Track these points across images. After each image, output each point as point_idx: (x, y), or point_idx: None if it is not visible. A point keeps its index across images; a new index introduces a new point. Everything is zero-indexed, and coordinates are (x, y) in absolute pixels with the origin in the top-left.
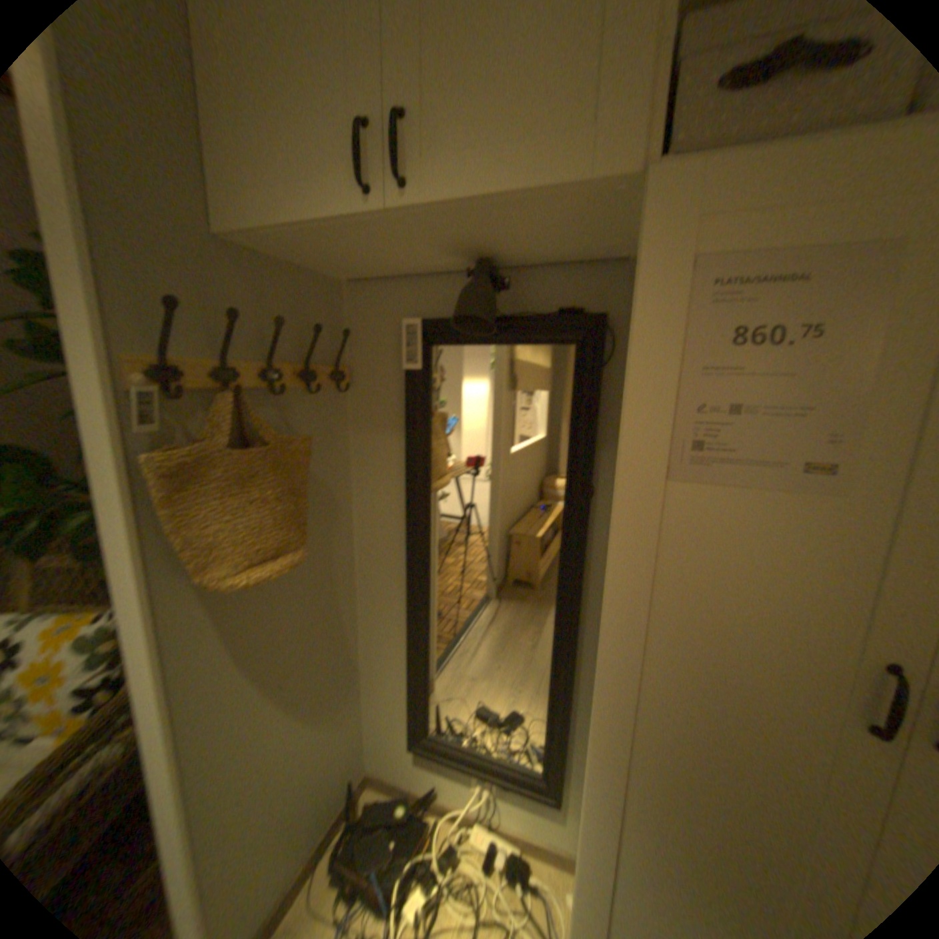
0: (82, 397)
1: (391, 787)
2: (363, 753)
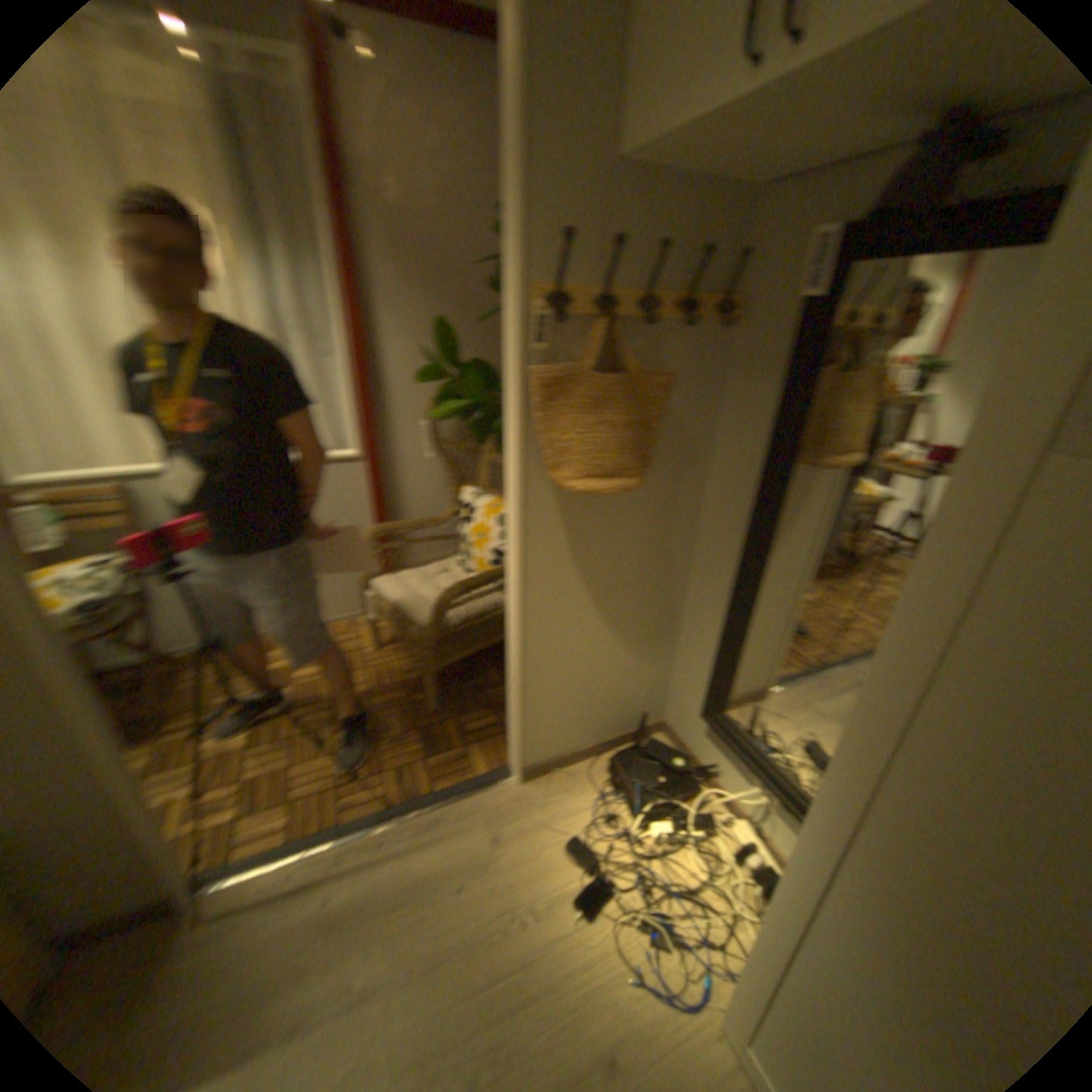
0: (510, 321)
1: (683, 746)
2: (668, 704)
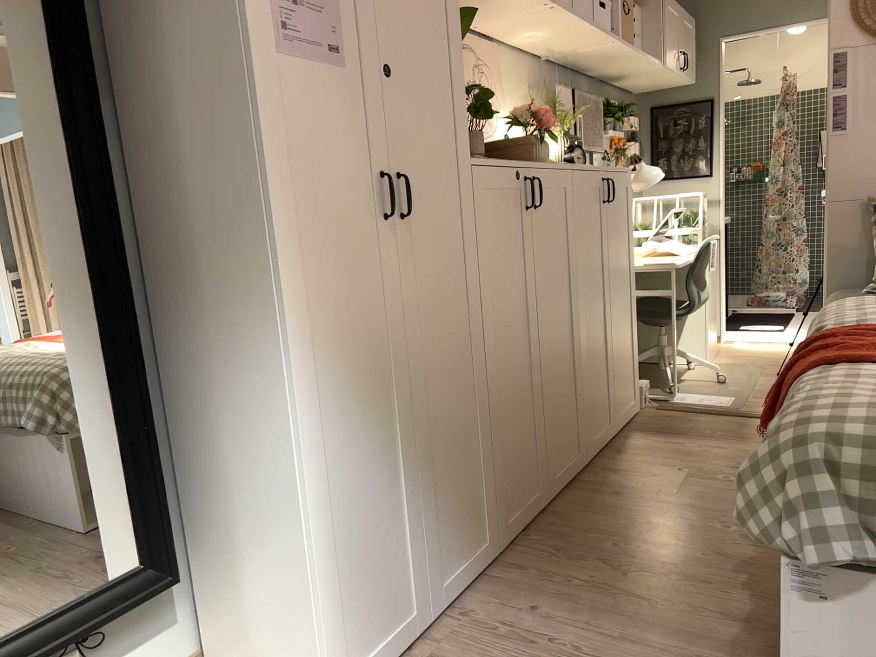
0: None
1: None
2: None
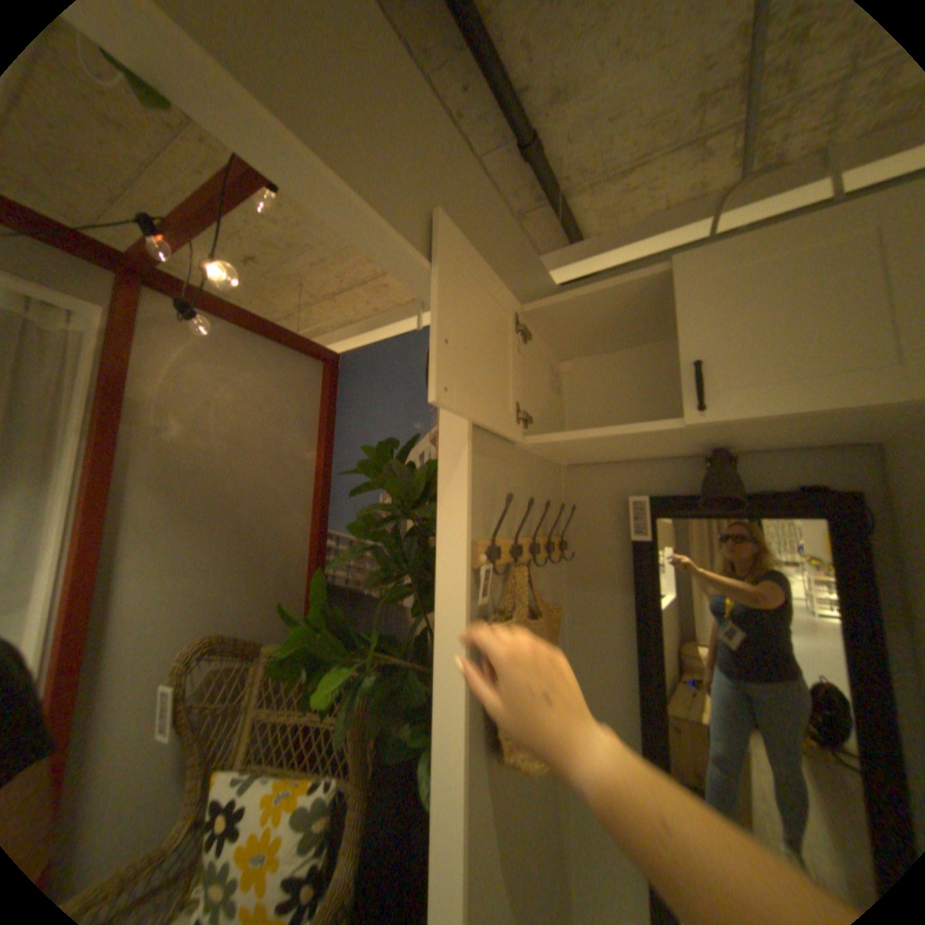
0: (440, 575)
1: None
2: None
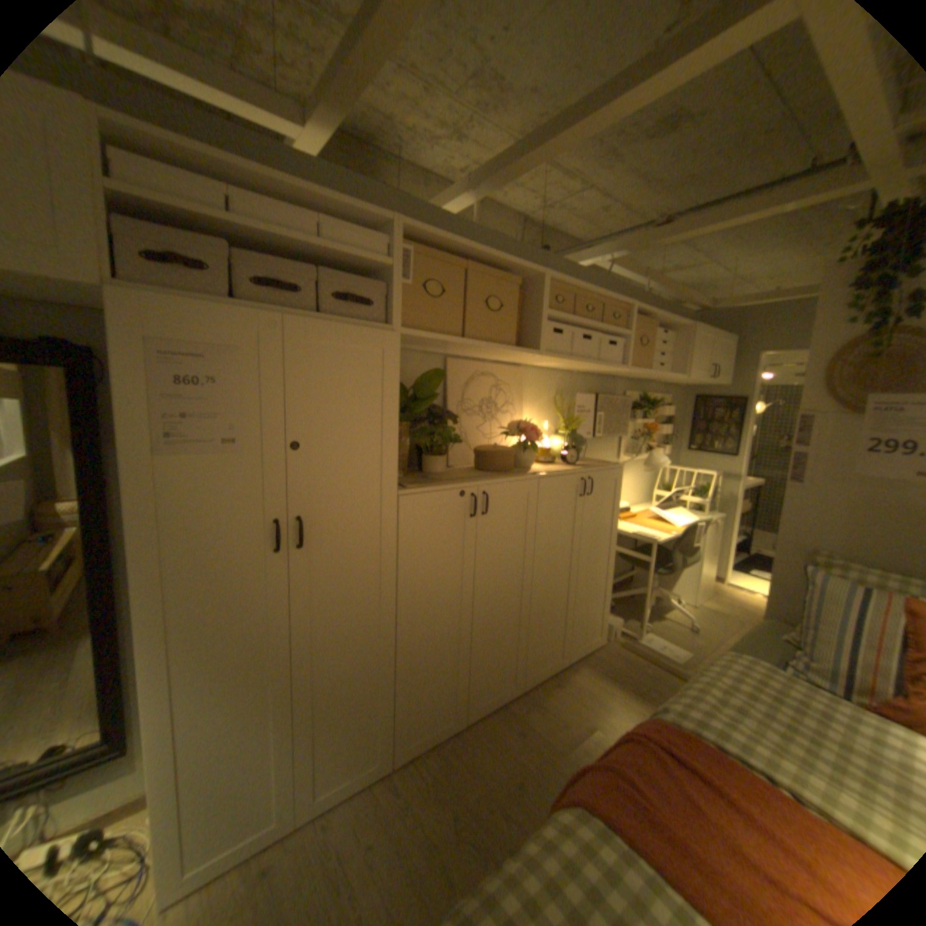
0: None
1: None
2: None
